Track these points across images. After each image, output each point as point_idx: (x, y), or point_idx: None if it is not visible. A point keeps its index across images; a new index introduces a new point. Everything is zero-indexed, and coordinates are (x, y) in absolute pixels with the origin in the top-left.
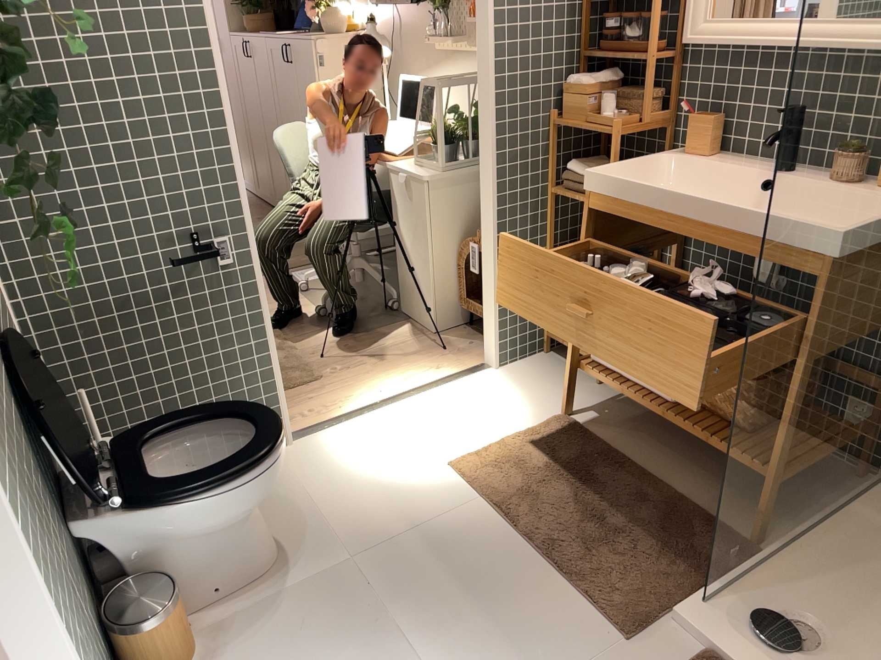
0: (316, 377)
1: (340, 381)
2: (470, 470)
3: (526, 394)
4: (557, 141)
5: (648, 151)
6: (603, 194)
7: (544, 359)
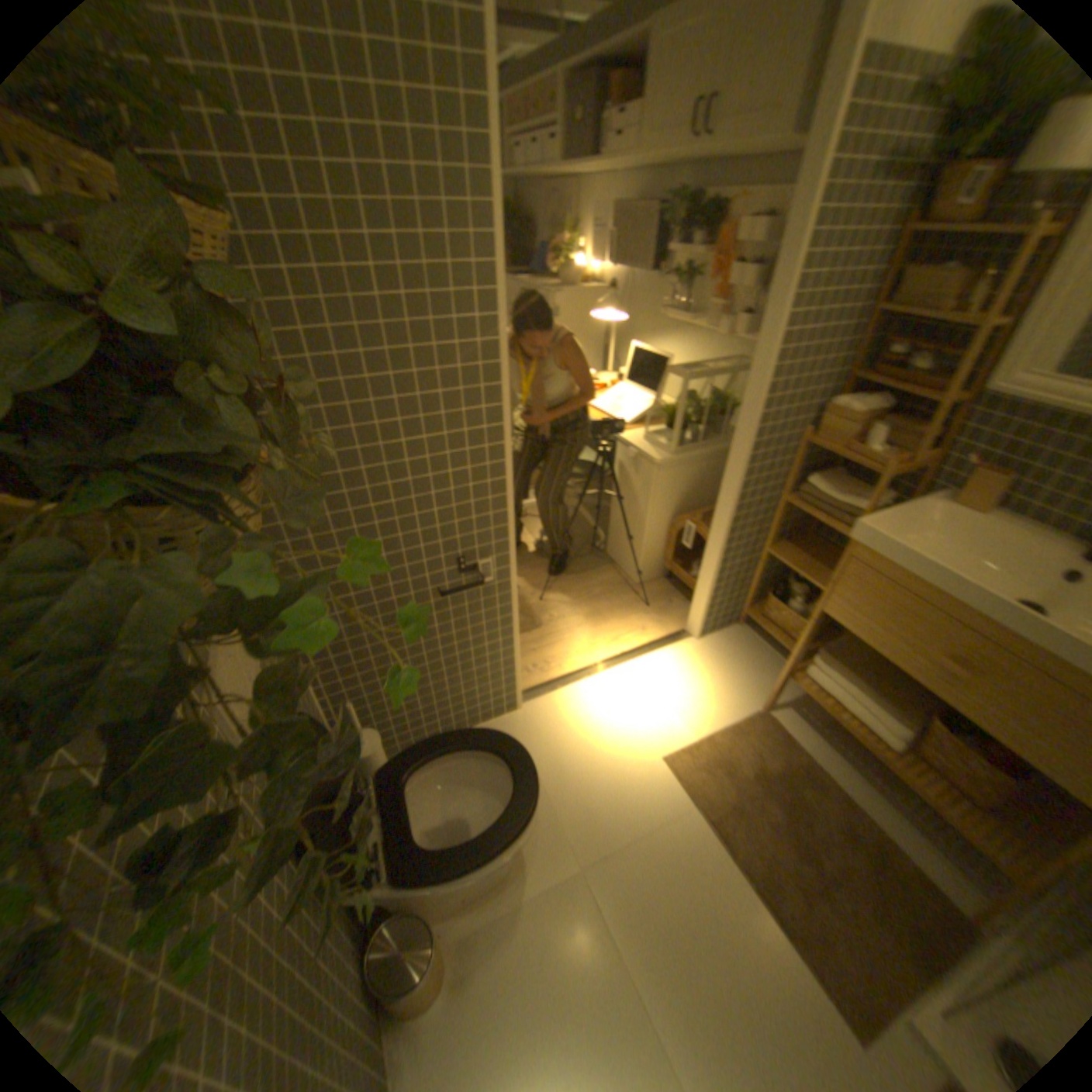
0: (538, 624)
1: (559, 632)
2: (684, 769)
3: (727, 676)
4: (807, 458)
5: (910, 486)
6: (867, 539)
7: (739, 633)
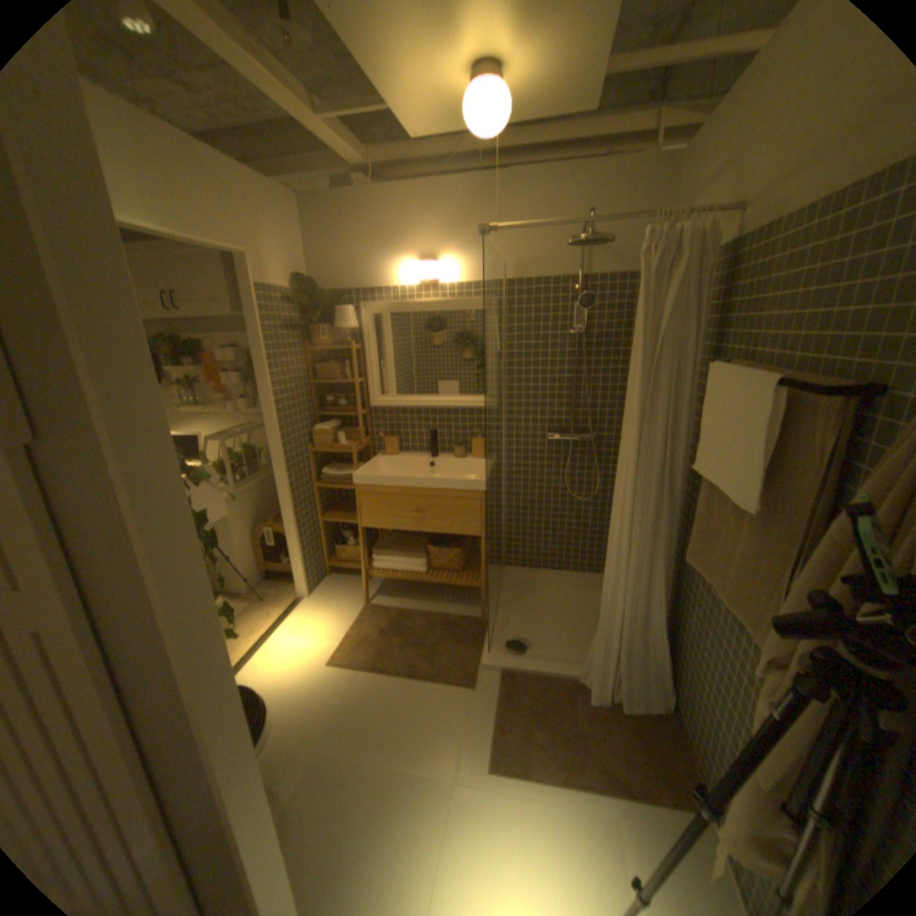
0: None
1: None
2: (340, 661)
3: (336, 604)
4: (315, 460)
5: (366, 457)
6: (361, 484)
7: (330, 580)
